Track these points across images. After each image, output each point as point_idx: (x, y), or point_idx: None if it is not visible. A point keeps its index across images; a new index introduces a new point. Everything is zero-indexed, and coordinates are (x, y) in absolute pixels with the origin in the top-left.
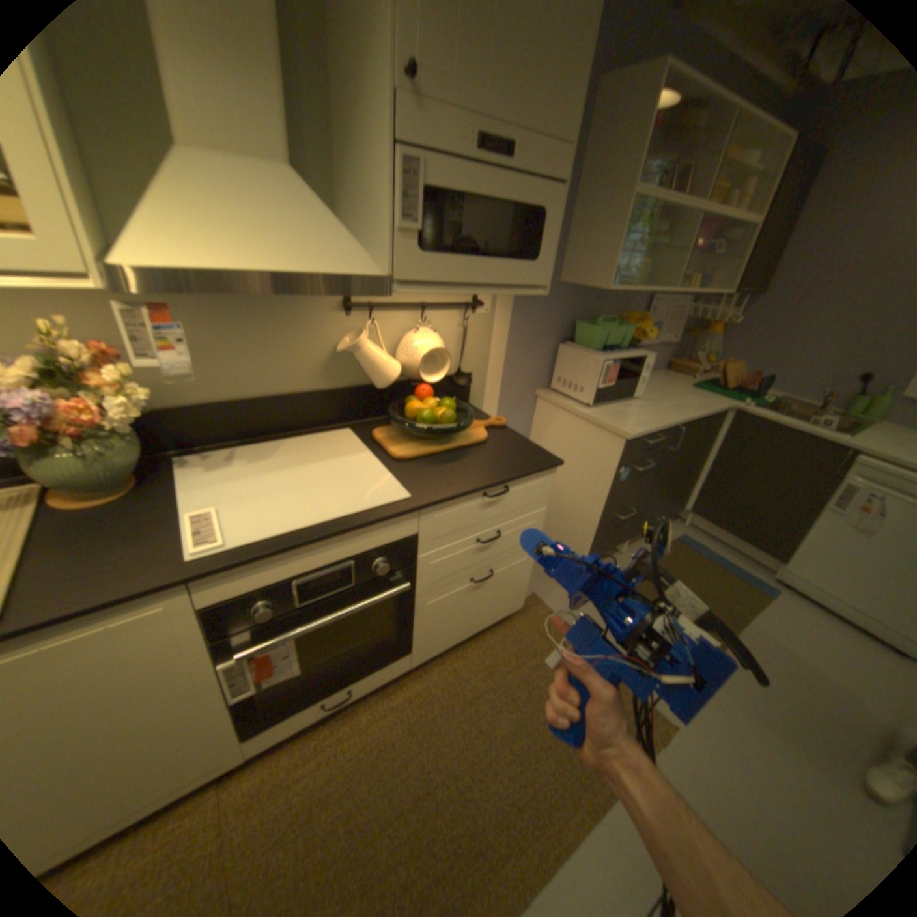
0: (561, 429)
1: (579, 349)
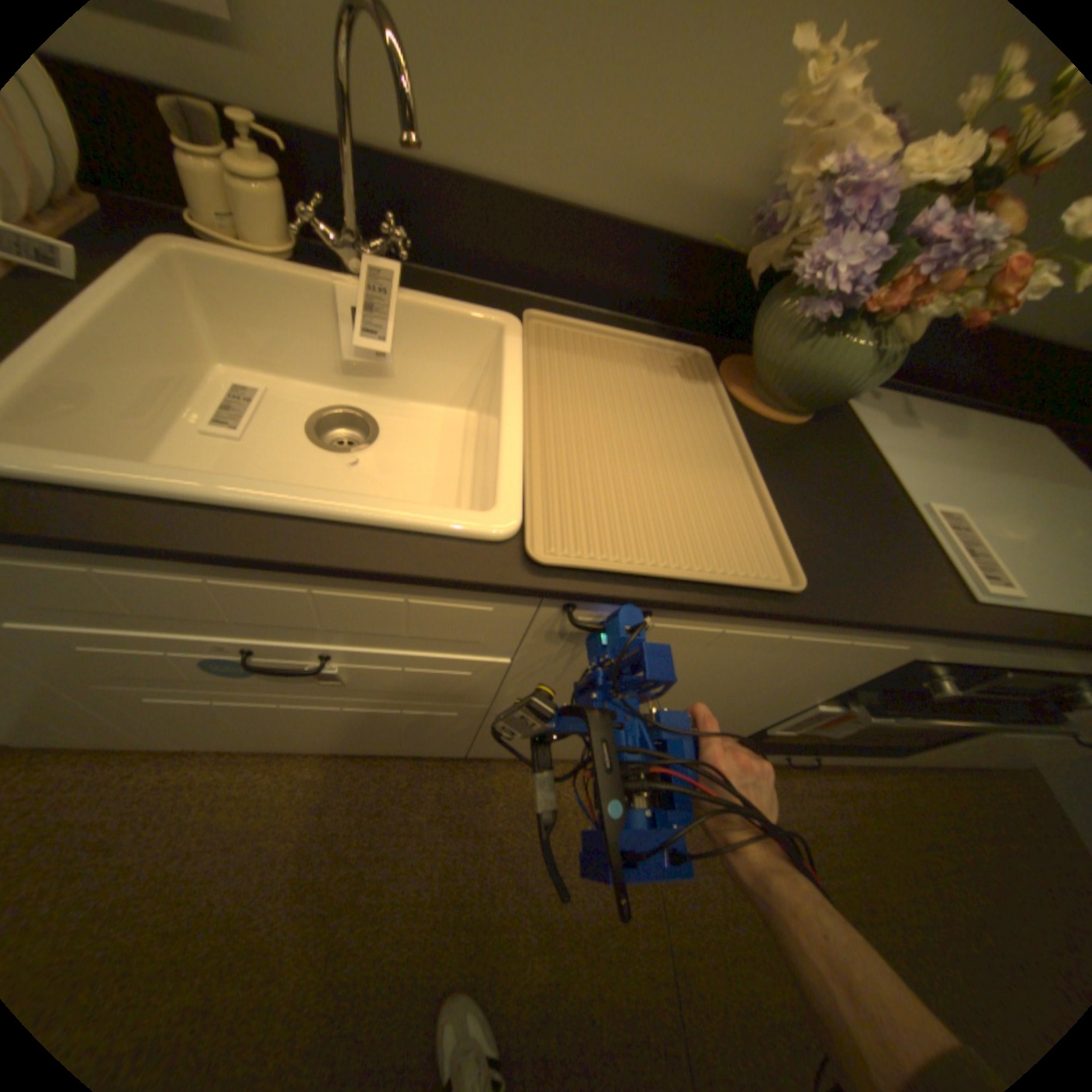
0: None
1: None
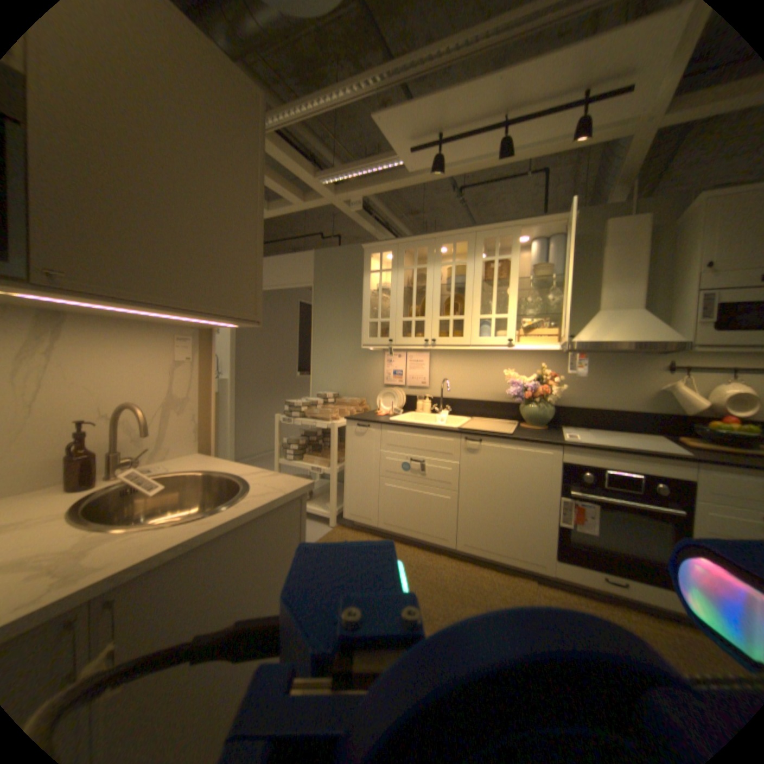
0: None
1: None
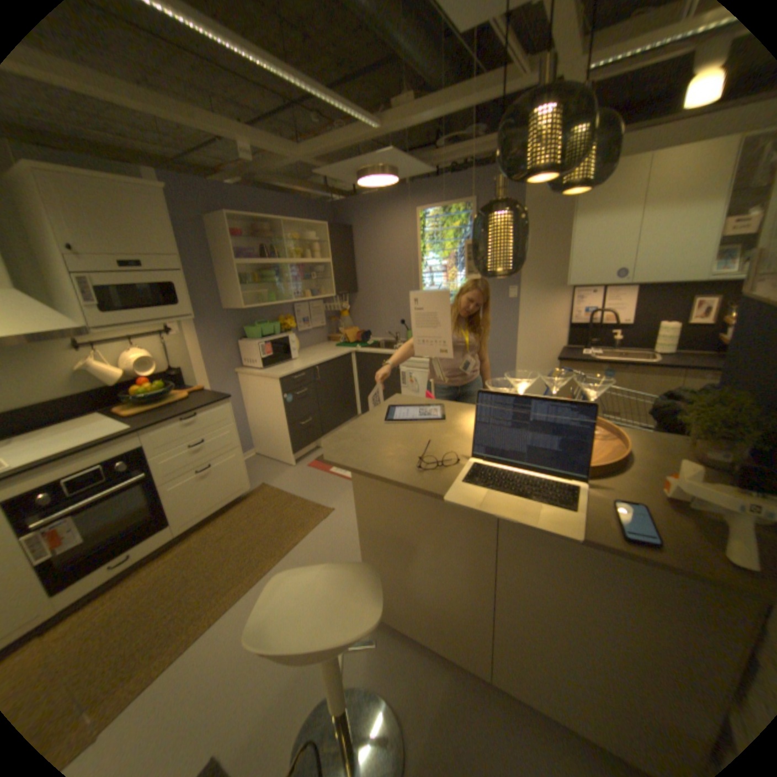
0: (254, 387)
1: (249, 342)
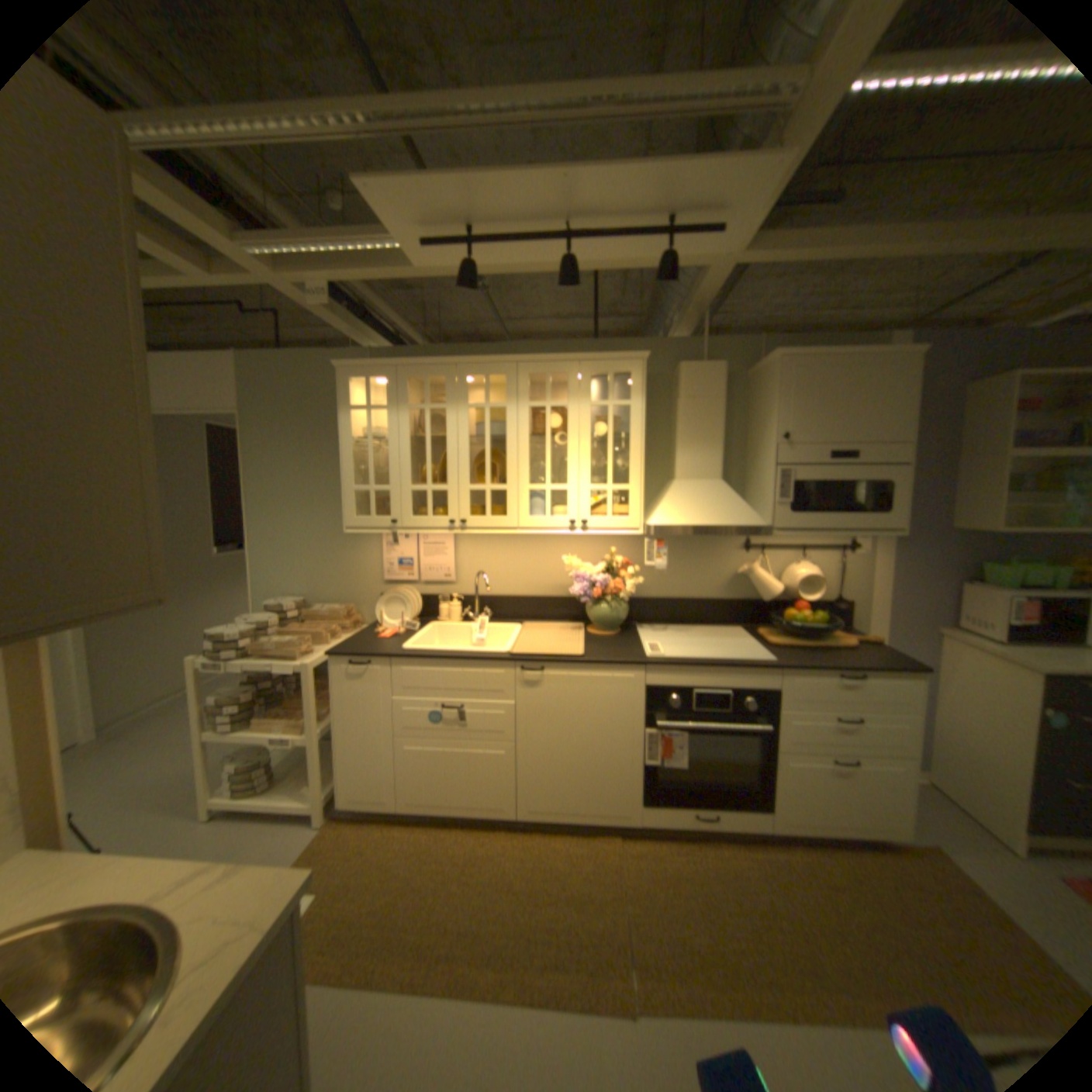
0: (974, 670)
1: (988, 589)
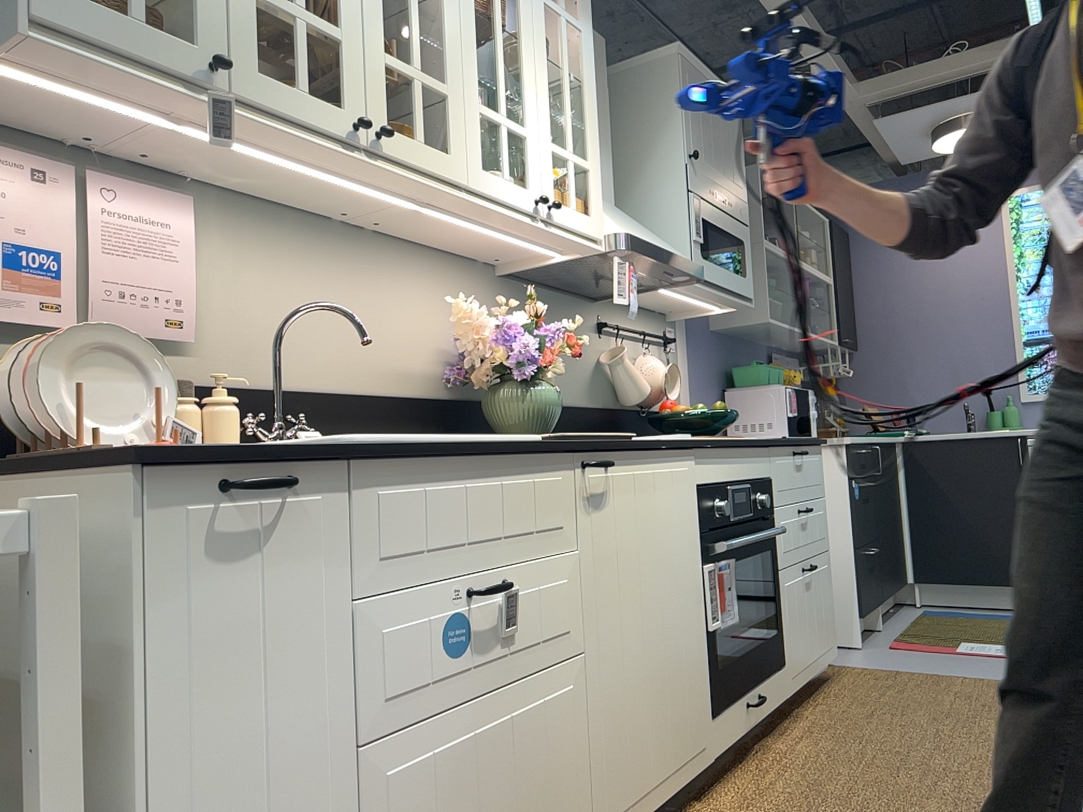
0: None
1: (751, 390)
